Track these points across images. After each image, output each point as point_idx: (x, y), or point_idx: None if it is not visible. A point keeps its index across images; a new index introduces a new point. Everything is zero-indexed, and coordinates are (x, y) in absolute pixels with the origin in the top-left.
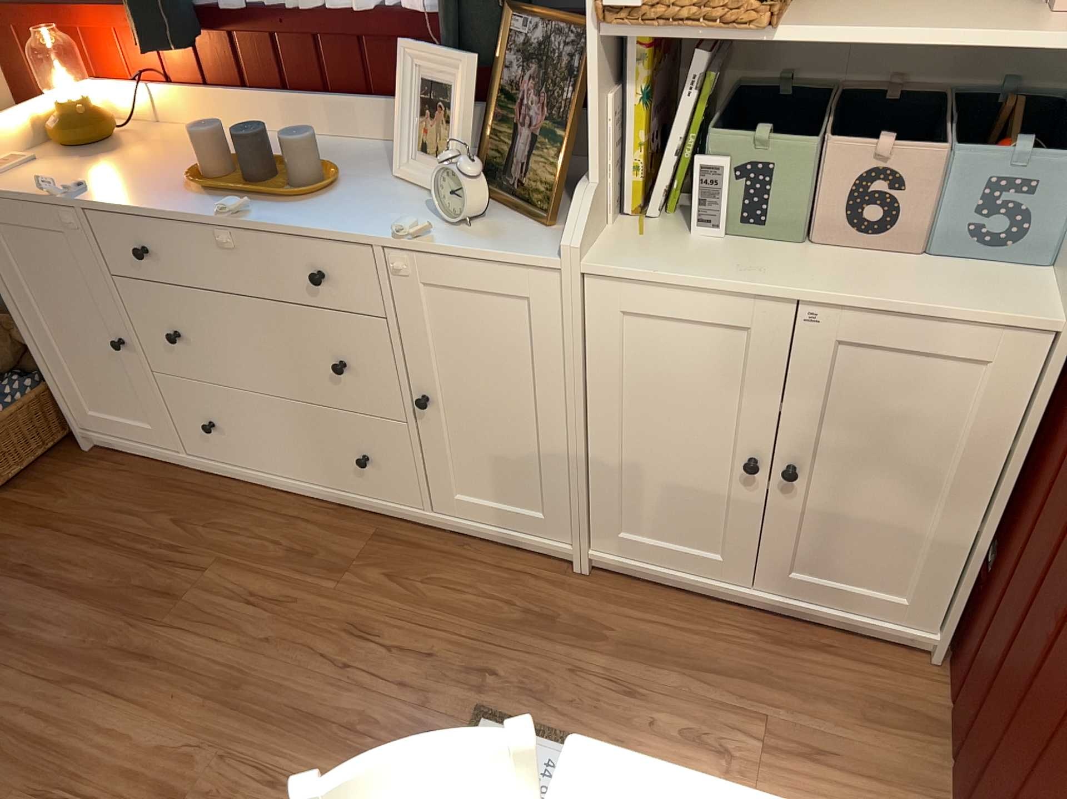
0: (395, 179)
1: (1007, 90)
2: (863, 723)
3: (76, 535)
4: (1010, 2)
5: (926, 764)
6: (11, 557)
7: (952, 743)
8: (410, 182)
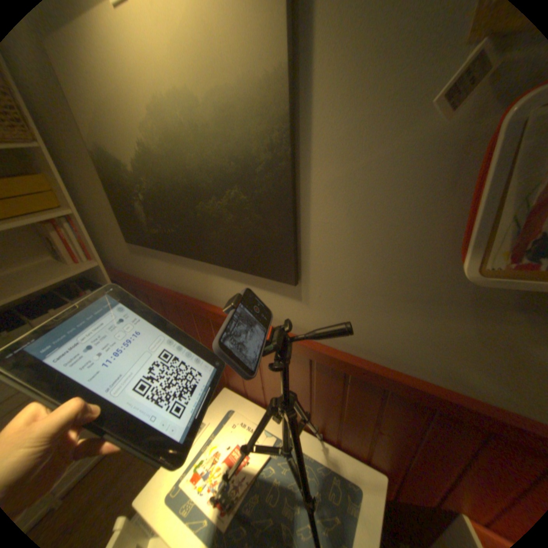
0: None
1: (67, 283)
2: None
3: None
4: (52, 268)
5: None
6: None
7: None
8: None
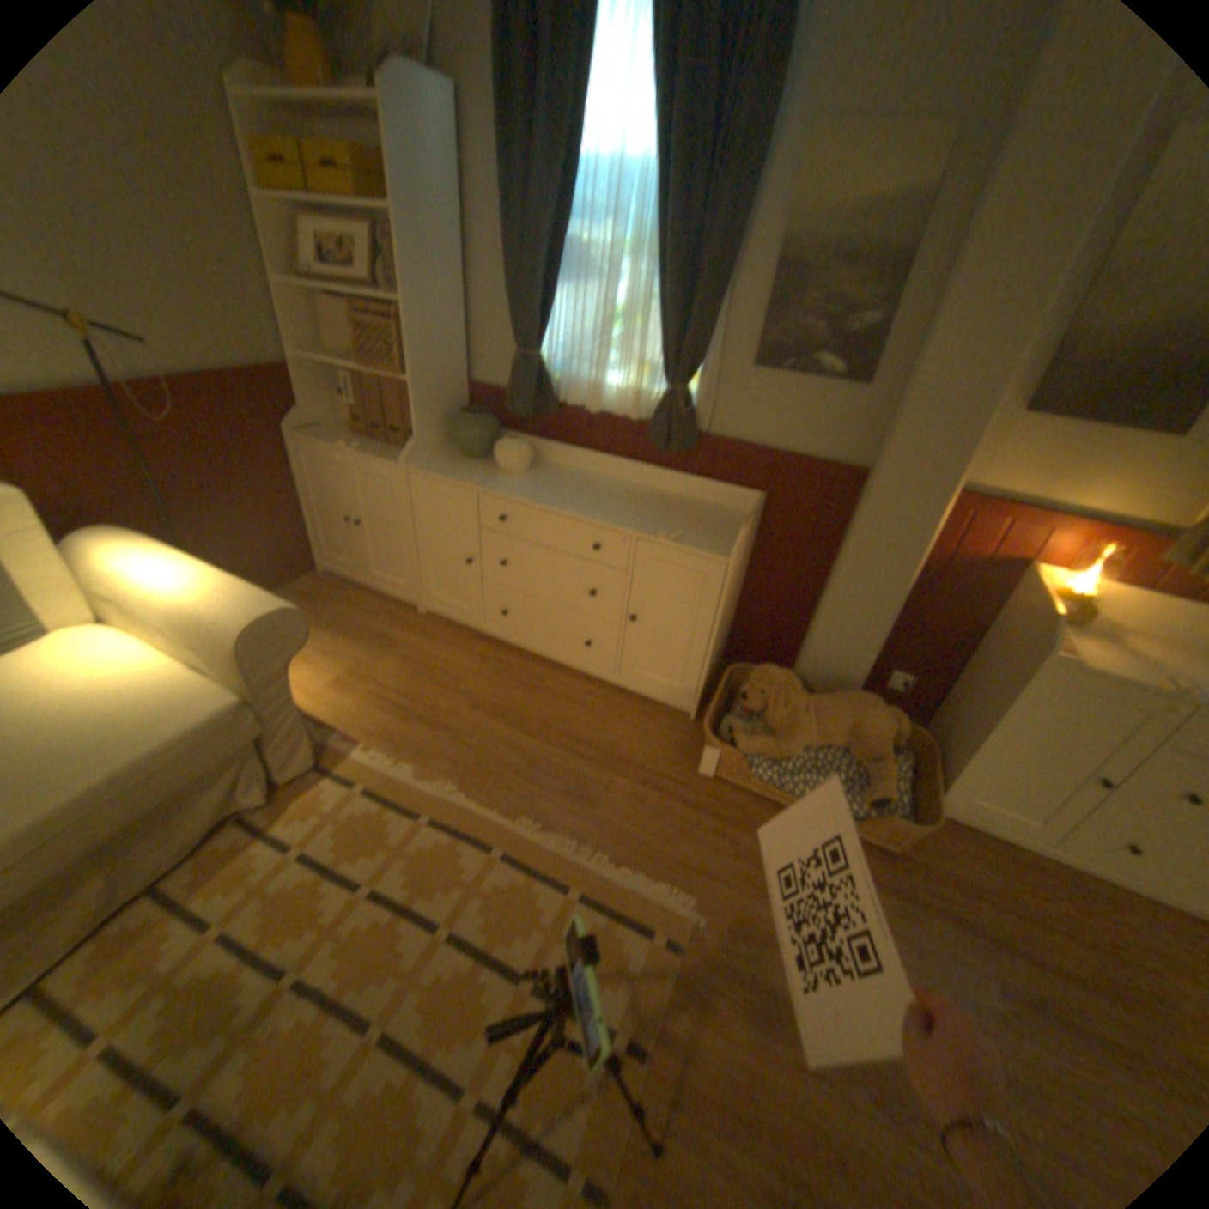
0: None
1: None
2: None
3: (1011, 914)
4: None
5: None
6: (981, 931)
7: None
8: None
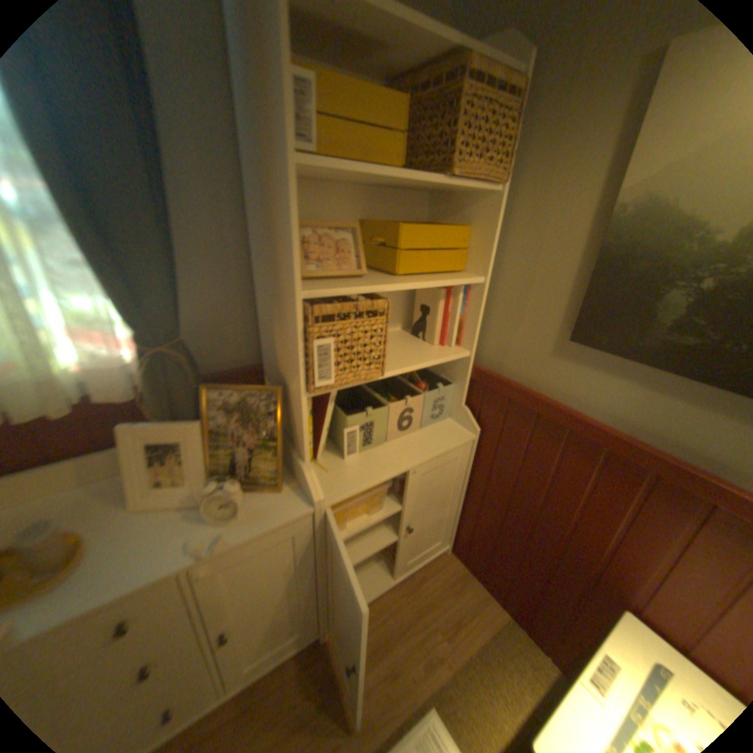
0: (131, 516)
1: None
2: (456, 600)
3: None
4: (413, 344)
5: (479, 596)
6: None
7: (476, 581)
8: (148, 512)
